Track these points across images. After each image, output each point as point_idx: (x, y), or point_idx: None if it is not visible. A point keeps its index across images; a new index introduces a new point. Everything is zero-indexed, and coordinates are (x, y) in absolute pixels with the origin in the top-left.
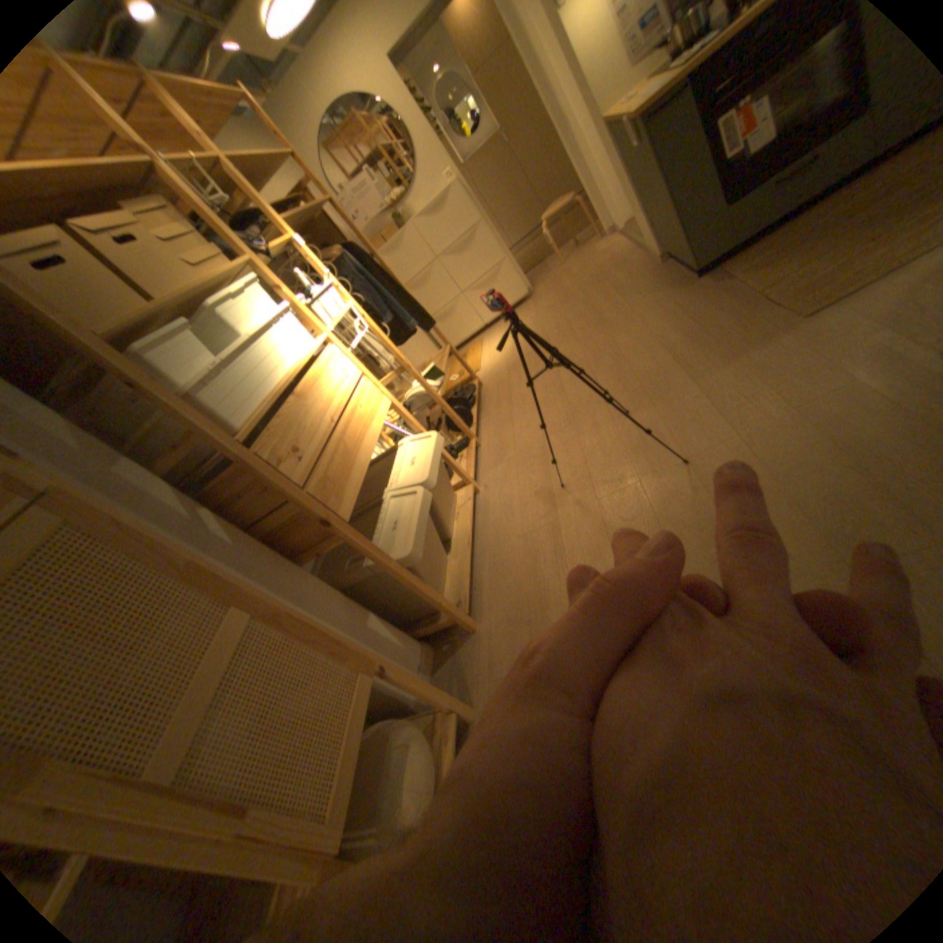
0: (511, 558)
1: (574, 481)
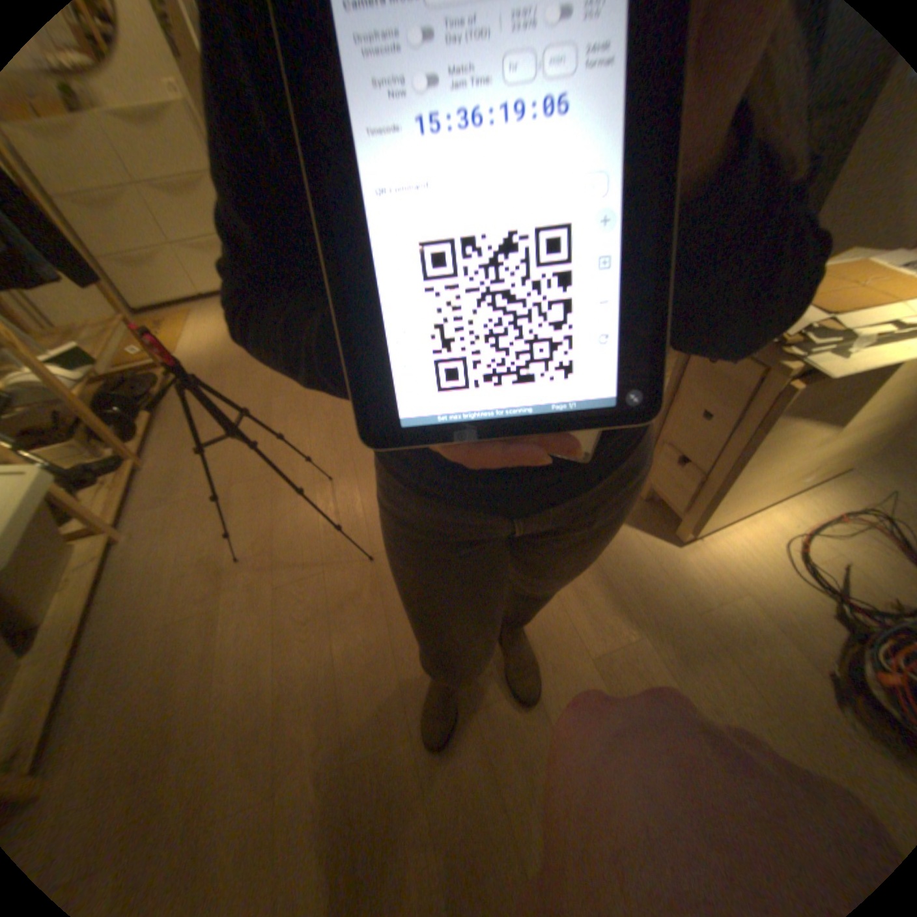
0: (137, 664)
1: (253, 556)
